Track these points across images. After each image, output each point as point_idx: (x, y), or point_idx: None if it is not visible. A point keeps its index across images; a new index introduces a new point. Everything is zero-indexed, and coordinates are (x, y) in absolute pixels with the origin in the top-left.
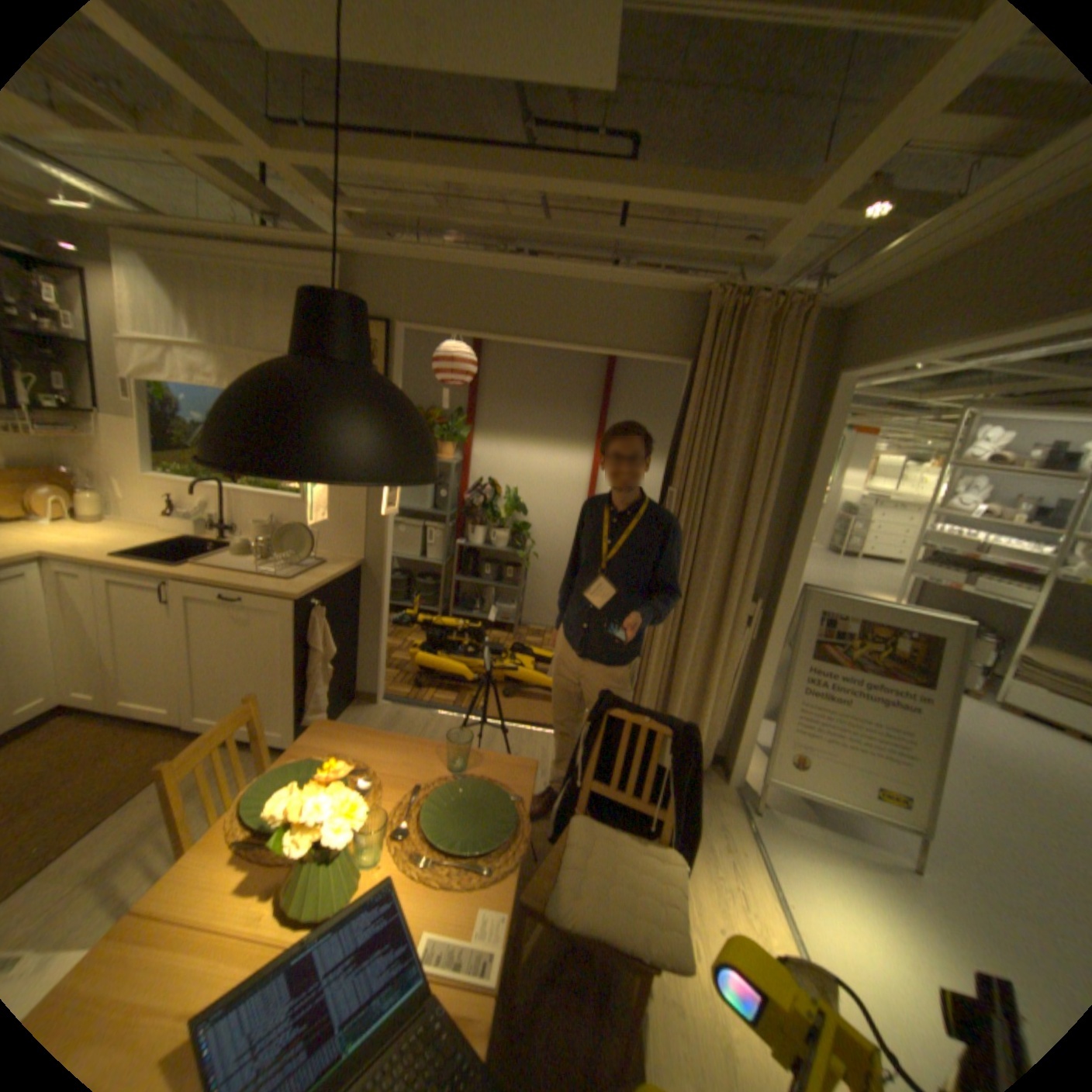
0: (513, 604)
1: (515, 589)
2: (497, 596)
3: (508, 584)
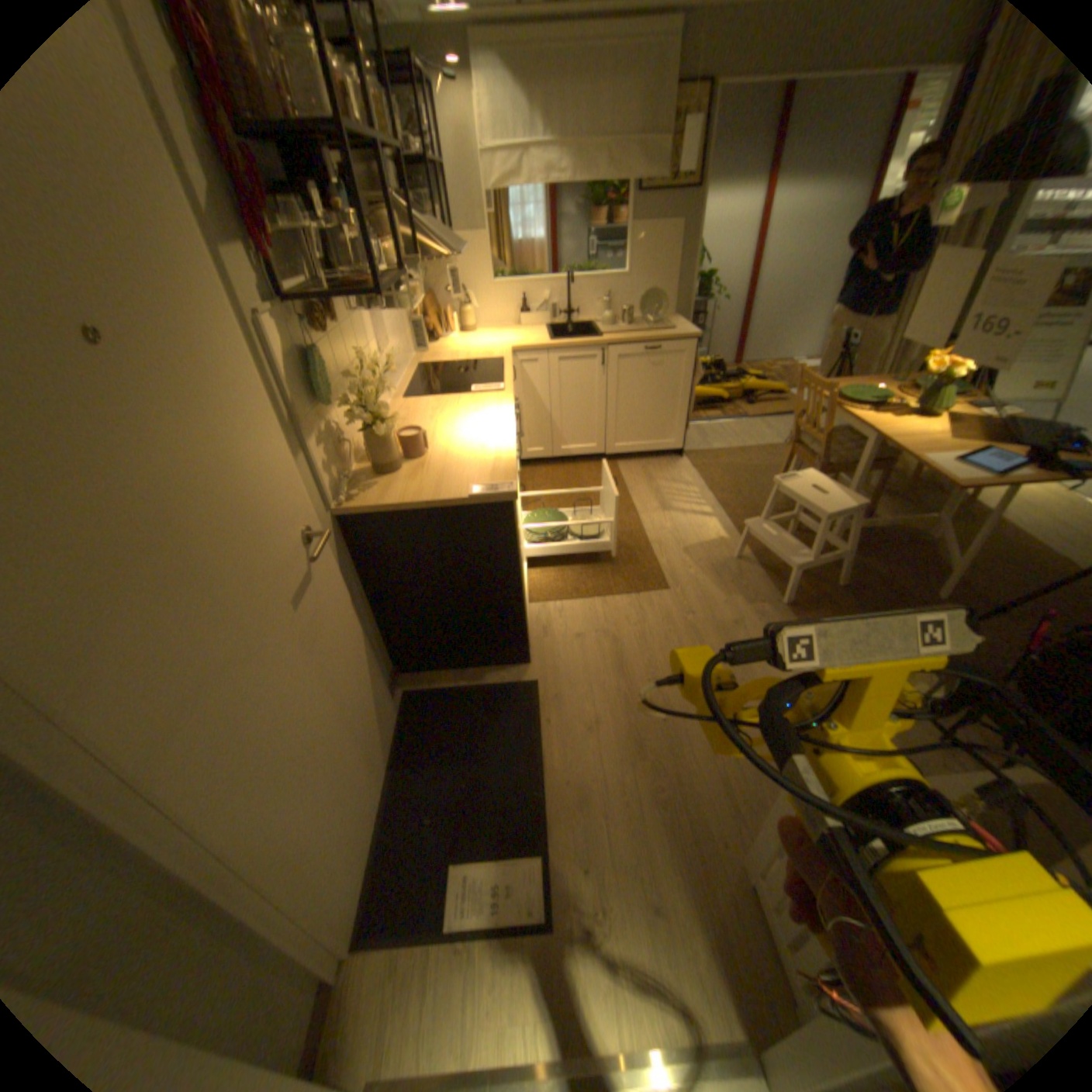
0: None
1: None
2: None
3: None
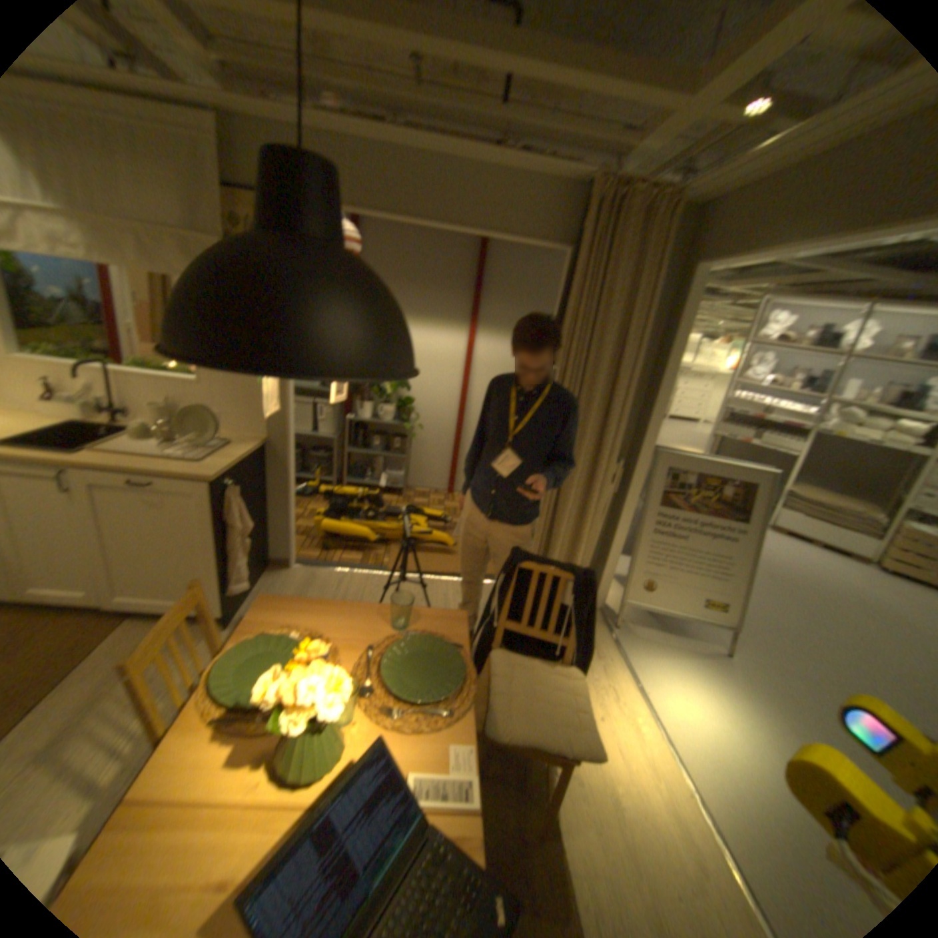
0: (398, 471)
1: (399, 458)
2: (384, 466)
3: (393, 454)
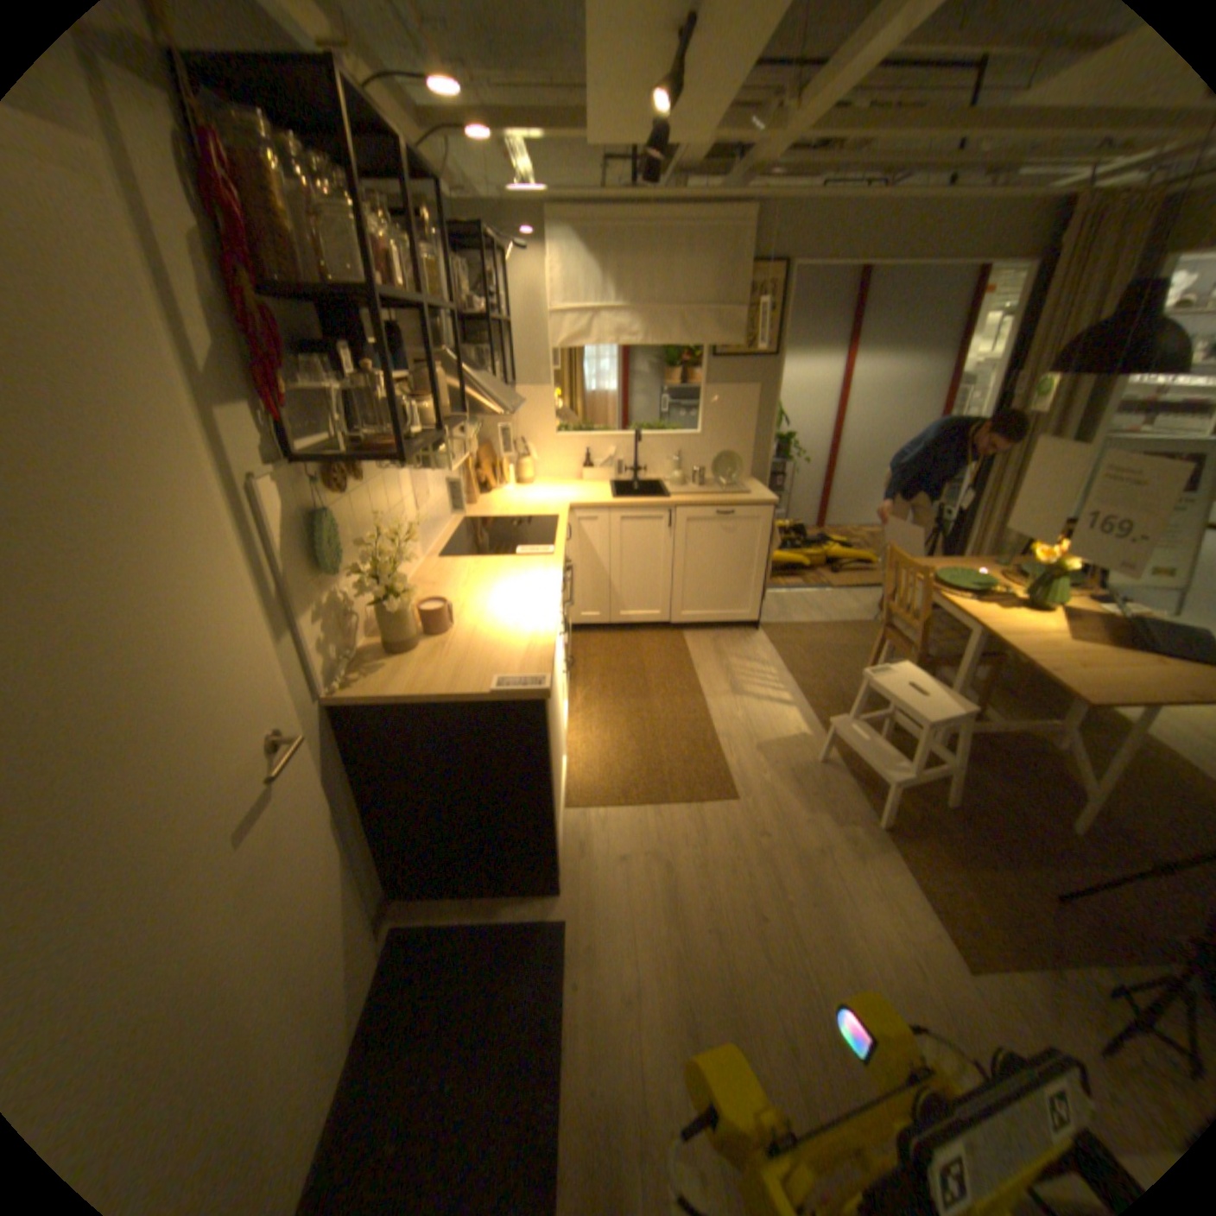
0: None
1: None
2: None
3: None
